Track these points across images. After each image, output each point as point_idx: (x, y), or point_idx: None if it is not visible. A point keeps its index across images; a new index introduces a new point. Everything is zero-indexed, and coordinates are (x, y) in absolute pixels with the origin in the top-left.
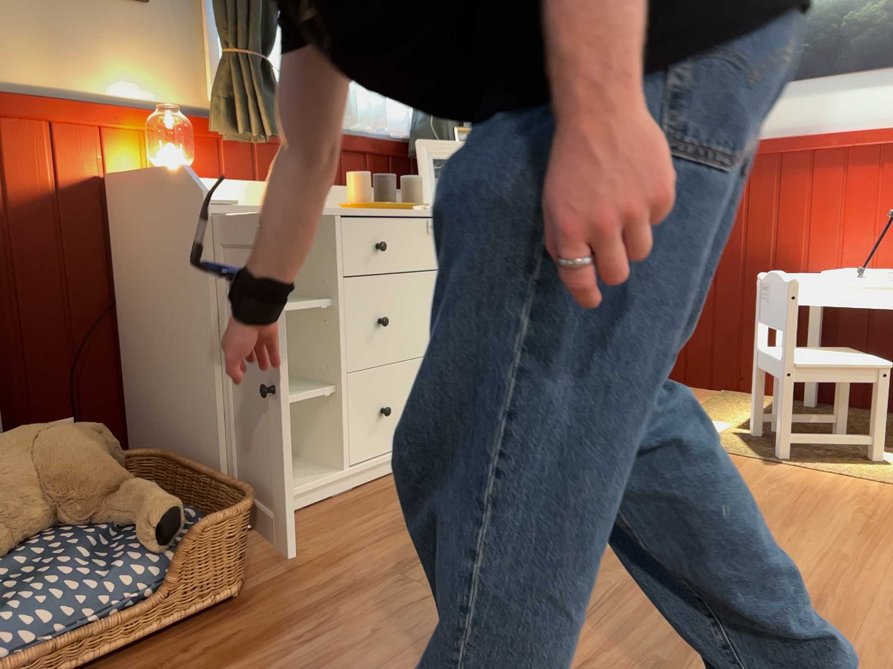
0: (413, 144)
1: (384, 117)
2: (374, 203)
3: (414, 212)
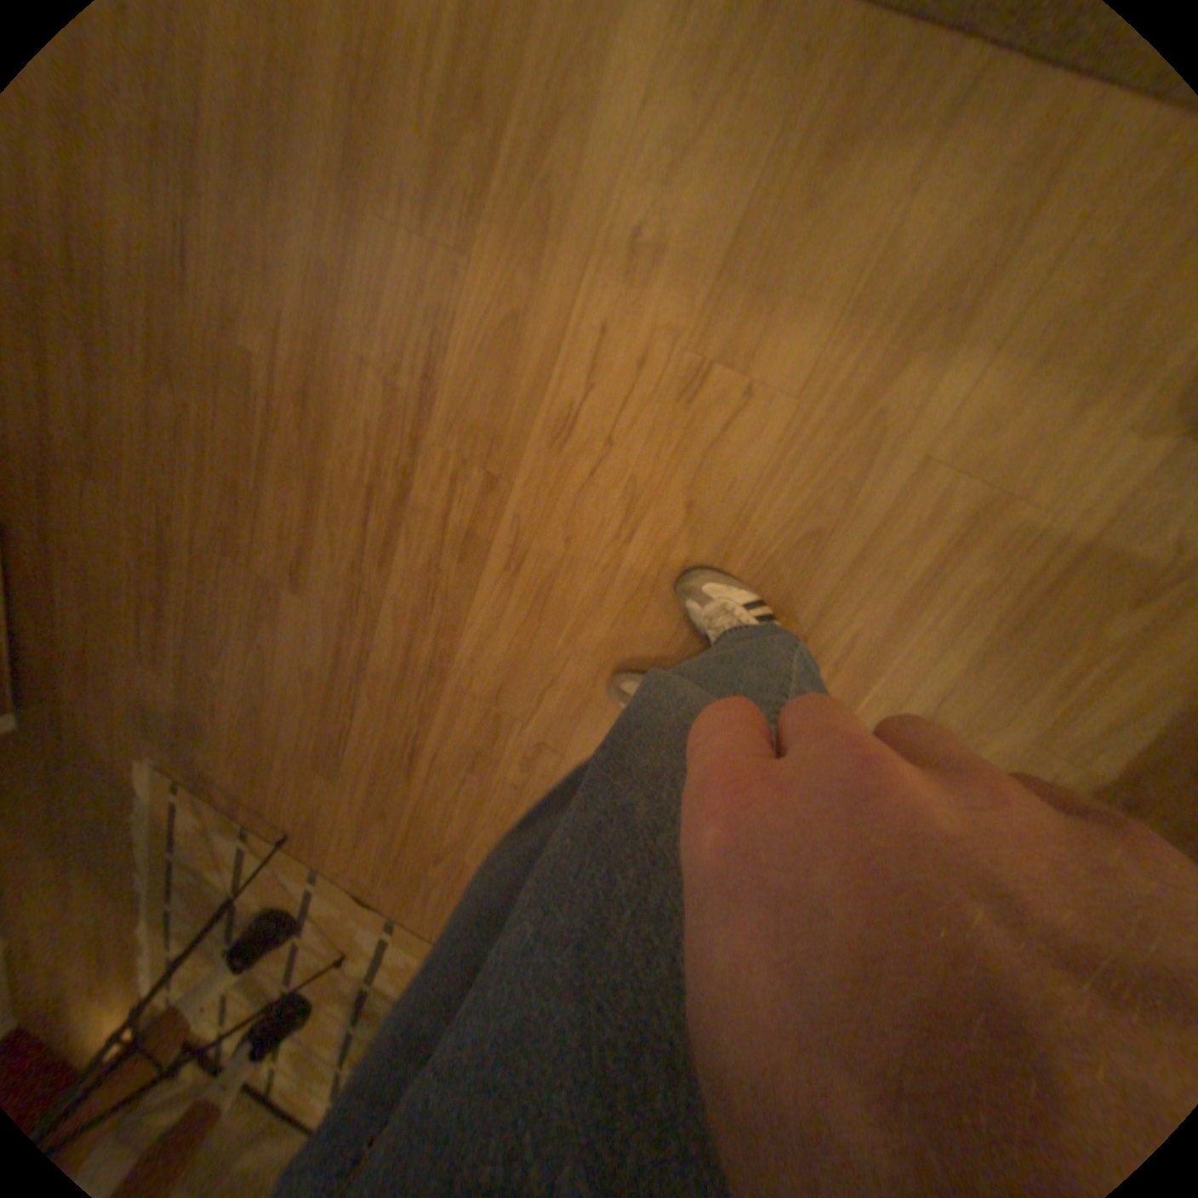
0: None
1: None
2: None
3: None
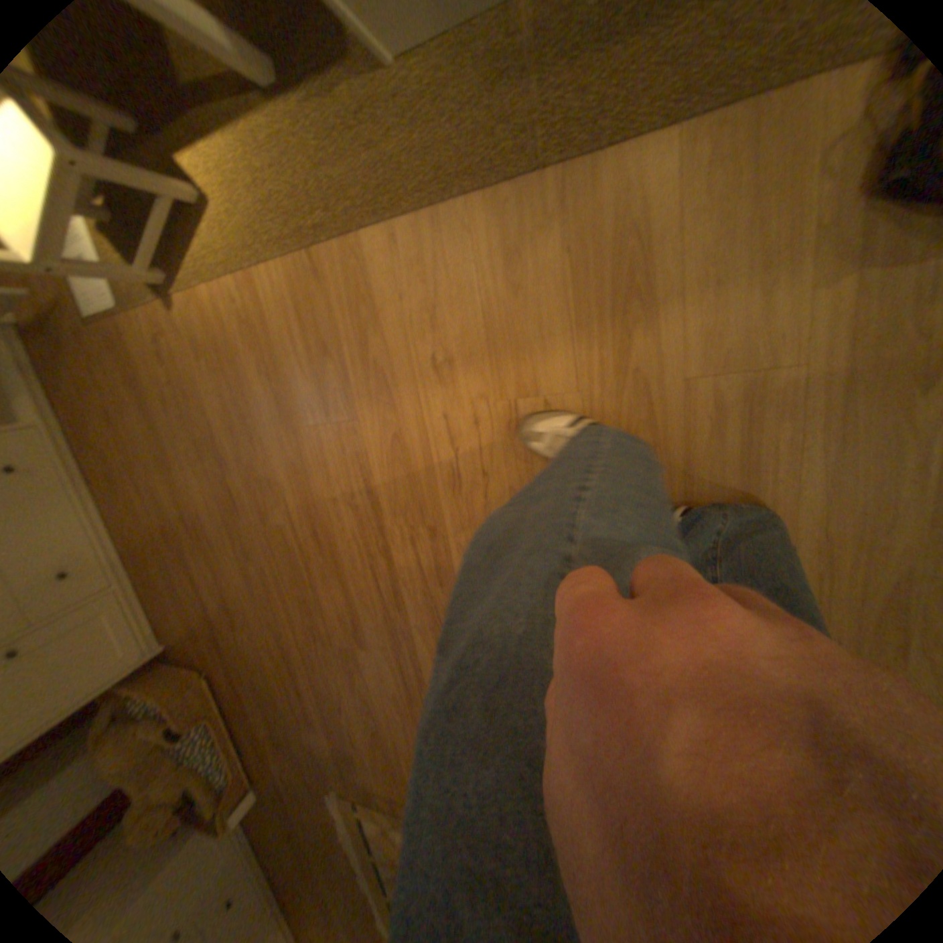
0: None
1: None
2: None
3: None
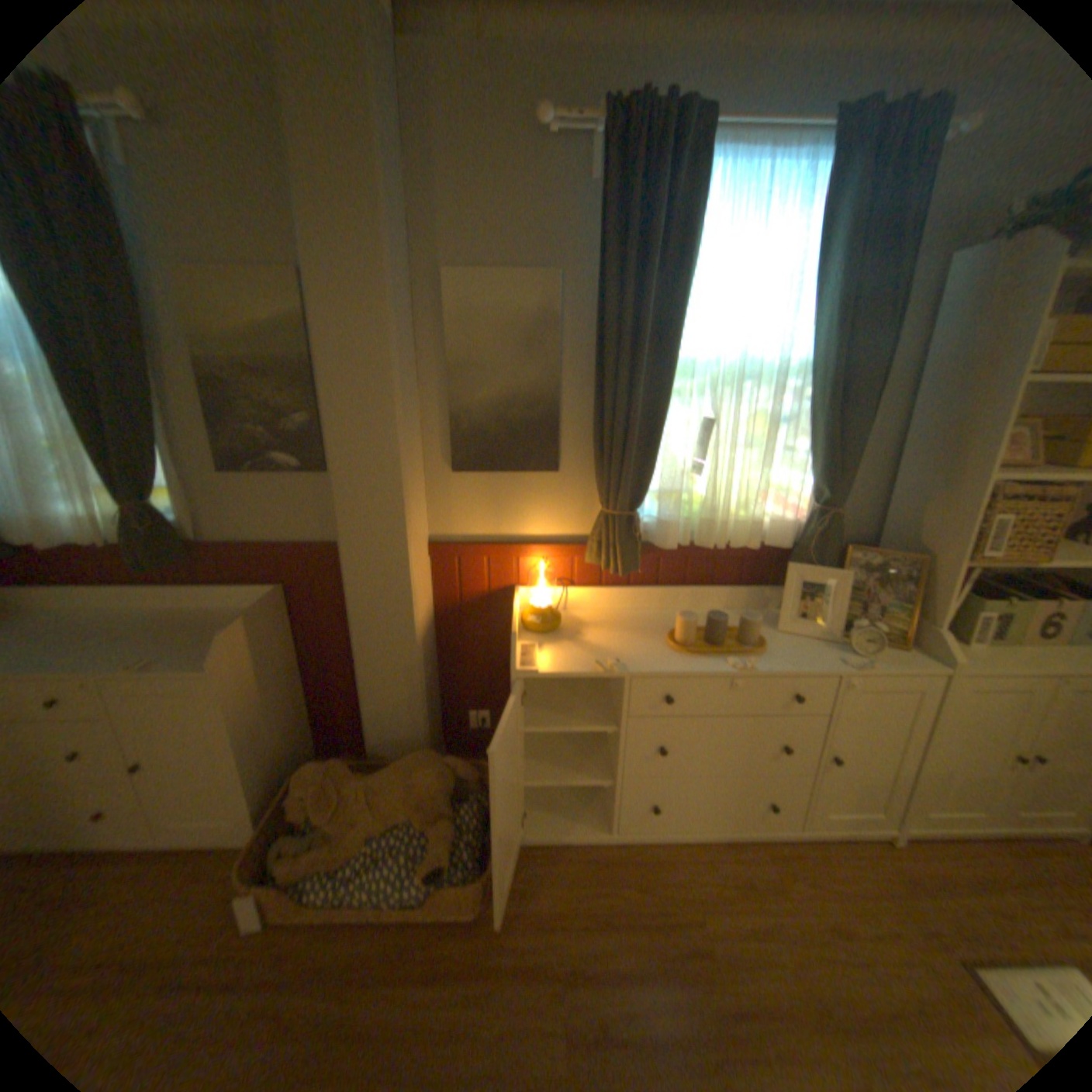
0: (795, 555)
1: (769, 527)
2: (689, 650)
3: (722, 670)
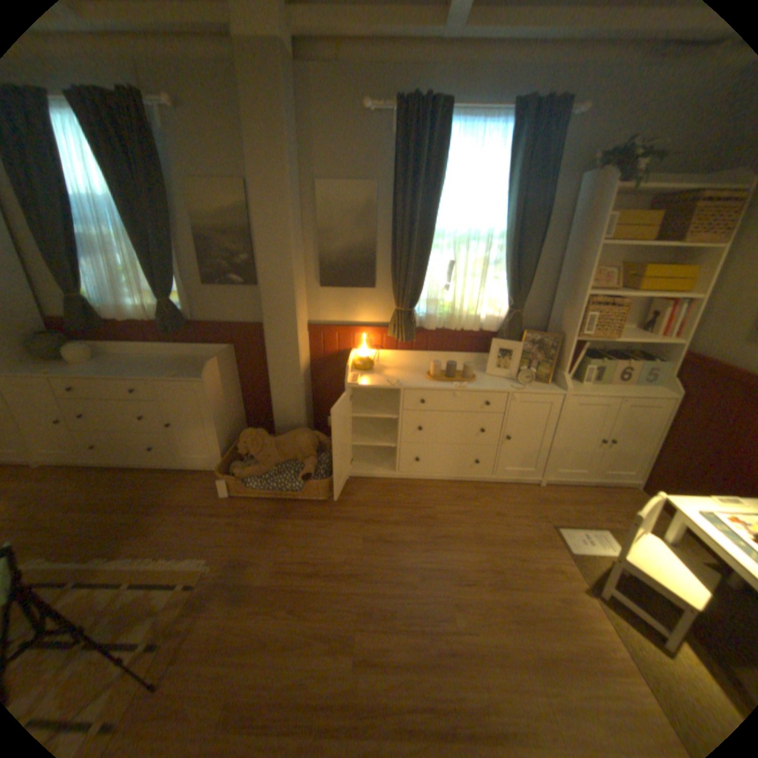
0: (498, 335)
1: (485, 320)
2: (434, 378)
3: (448, 387)
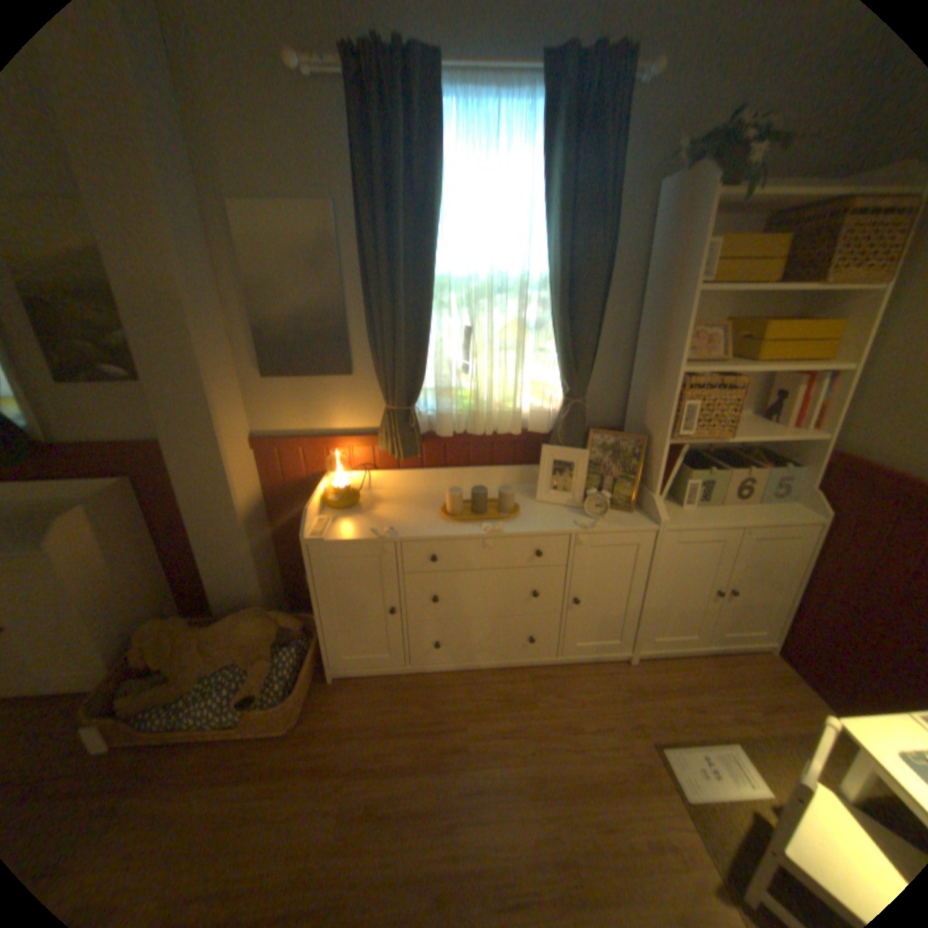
0: (552, 438)
1: (531, 416)
2: (452, 518)
3: (475, 532)
